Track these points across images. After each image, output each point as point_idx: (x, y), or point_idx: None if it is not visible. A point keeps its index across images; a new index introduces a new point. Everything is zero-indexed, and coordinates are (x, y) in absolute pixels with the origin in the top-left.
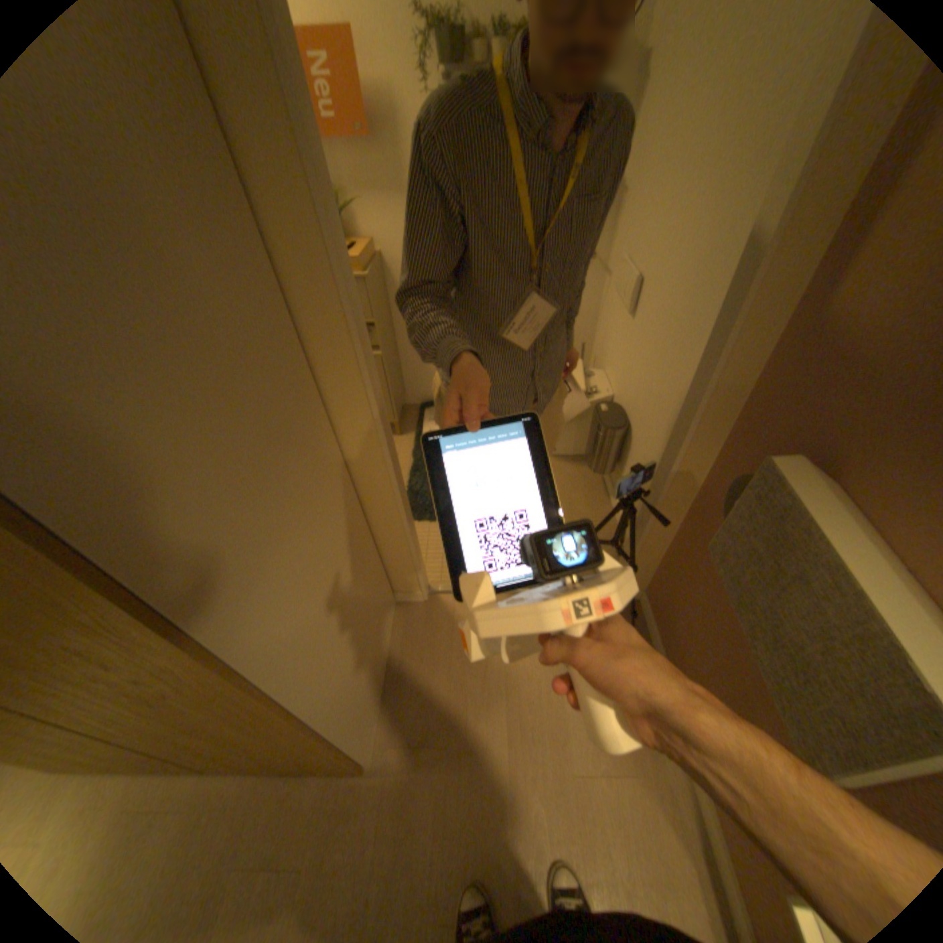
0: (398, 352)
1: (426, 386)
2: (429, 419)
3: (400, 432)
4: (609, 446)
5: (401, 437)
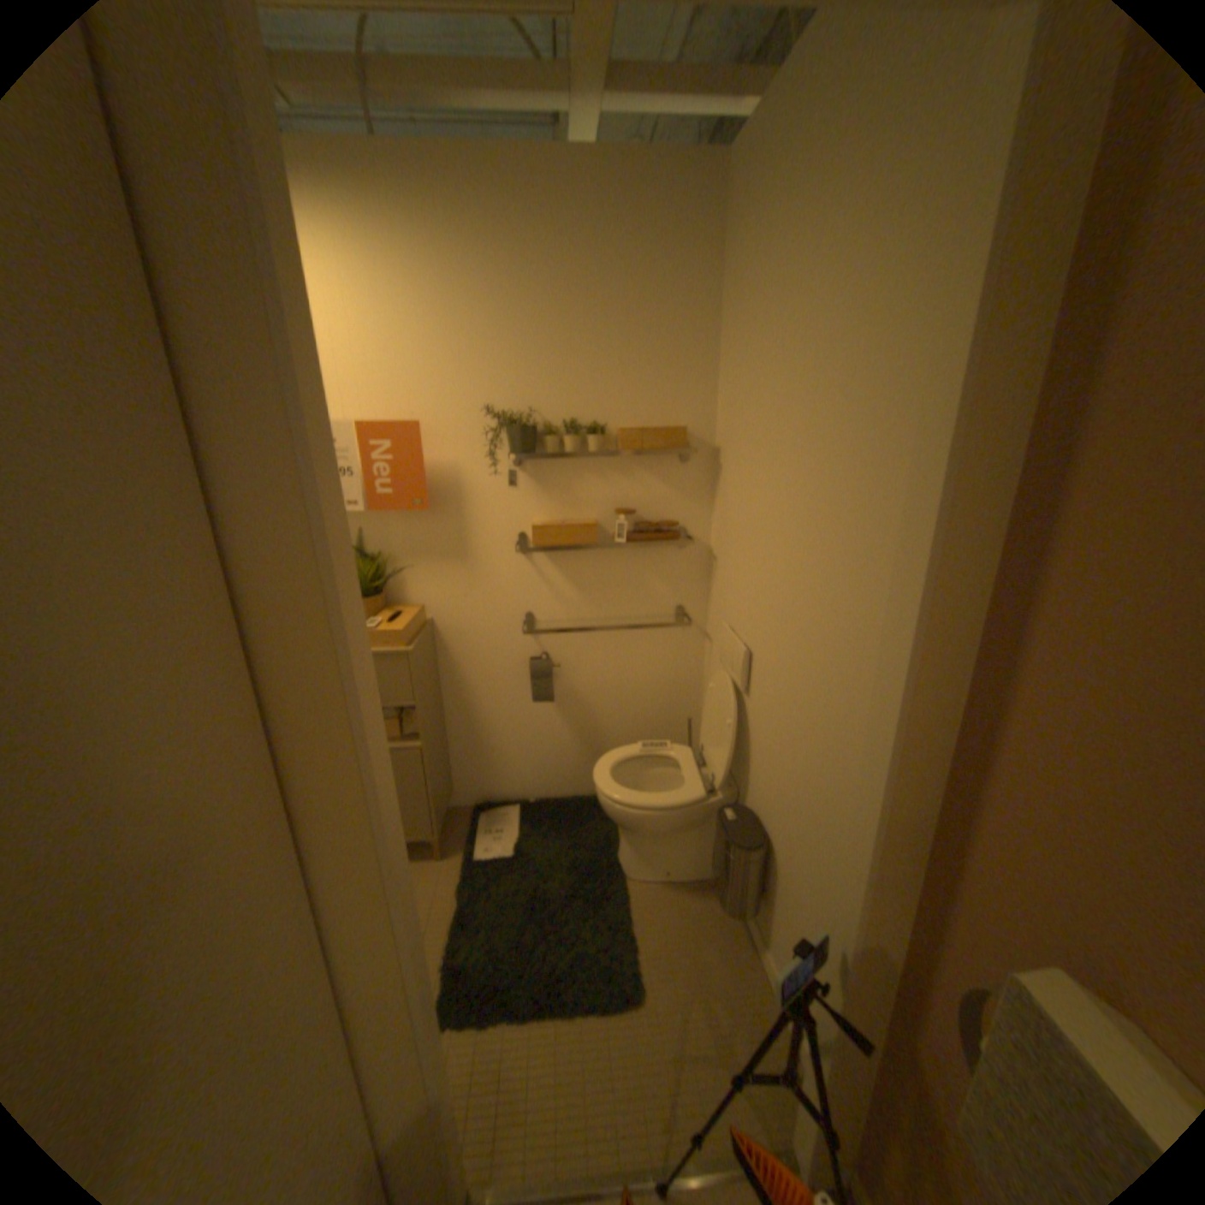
0: (446, 736)
1: (482, 781)
2: (485, 831)
3: (439, 854)
4: (746, 876)
5: (440, 863)
